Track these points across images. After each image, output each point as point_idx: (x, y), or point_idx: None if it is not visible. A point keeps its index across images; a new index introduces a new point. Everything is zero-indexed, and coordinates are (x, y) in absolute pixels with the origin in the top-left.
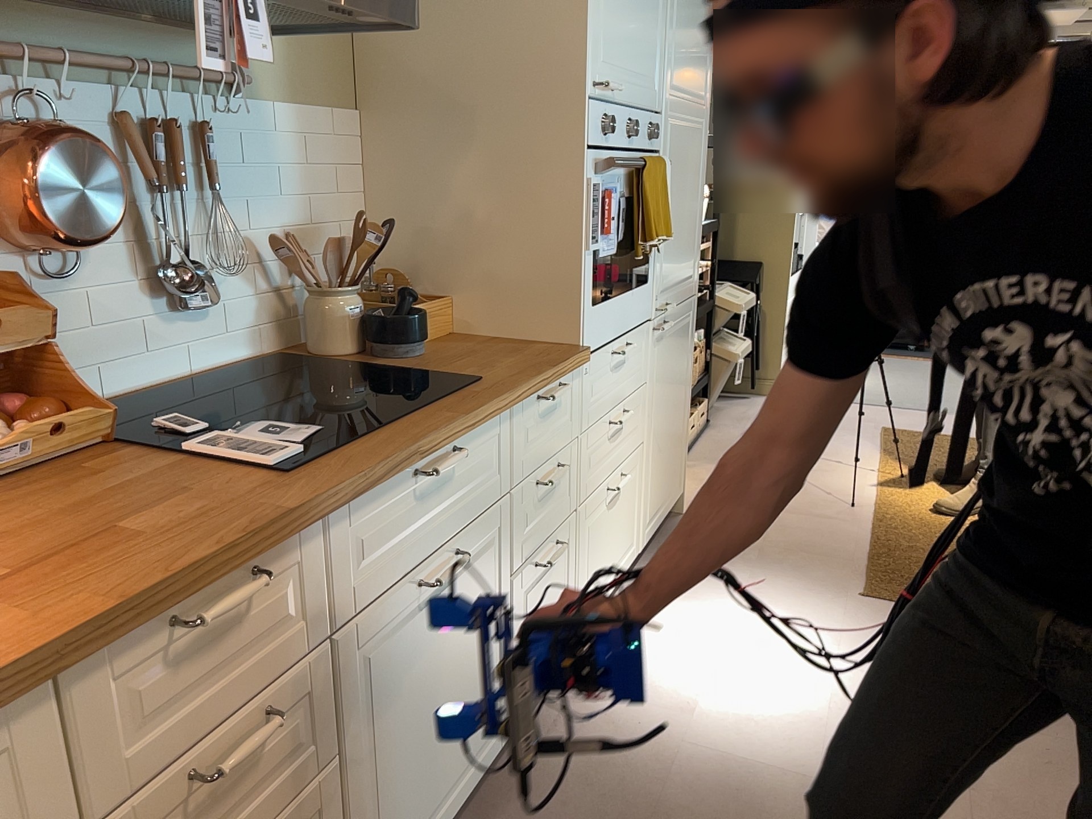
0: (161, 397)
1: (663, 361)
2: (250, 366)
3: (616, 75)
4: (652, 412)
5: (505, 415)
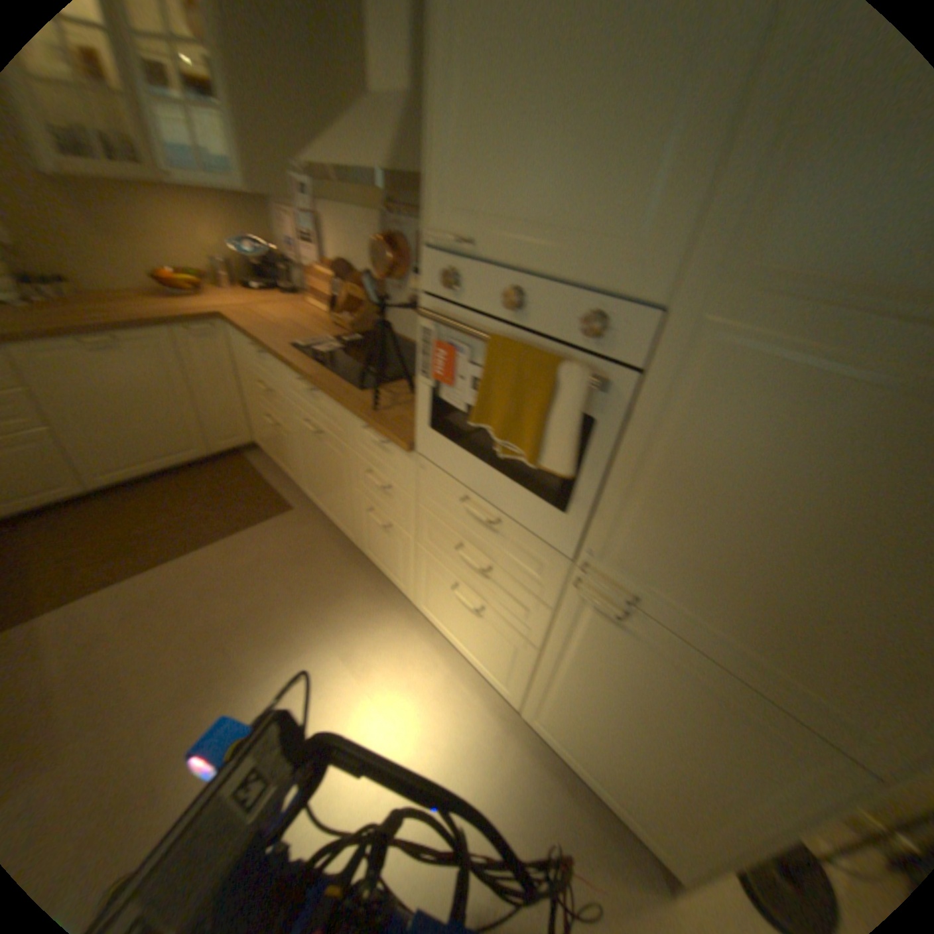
0: None
1: (616, 658)
2: None
3: (488, 223)
4: (567, 661)
5: (344, 409)
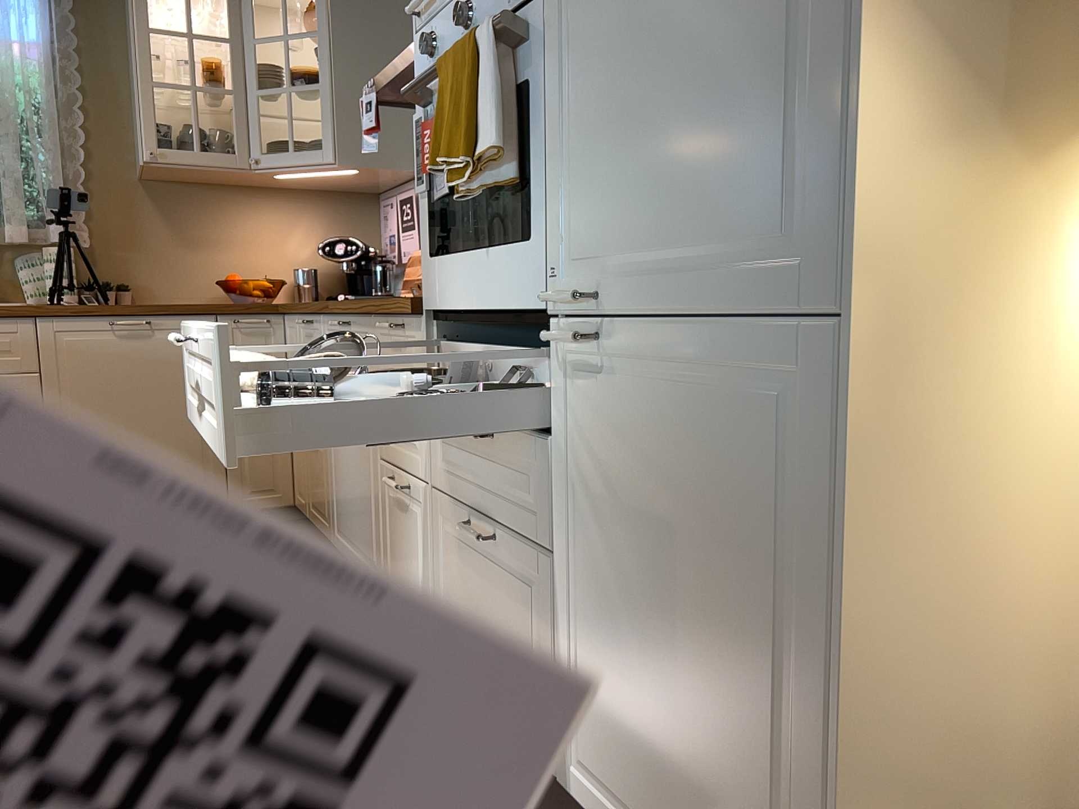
0: None
1: (615, 440)
2: None
3: None
4: (581, 527)
5: (367, 321)
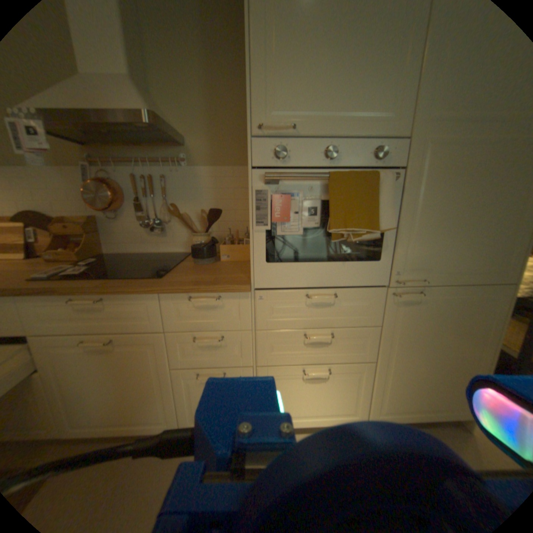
0: (142, 257)
1: (420, 320)
2: (179, 255)
3: (303, 112)
4: (394, 348)
5: (148, 297)
